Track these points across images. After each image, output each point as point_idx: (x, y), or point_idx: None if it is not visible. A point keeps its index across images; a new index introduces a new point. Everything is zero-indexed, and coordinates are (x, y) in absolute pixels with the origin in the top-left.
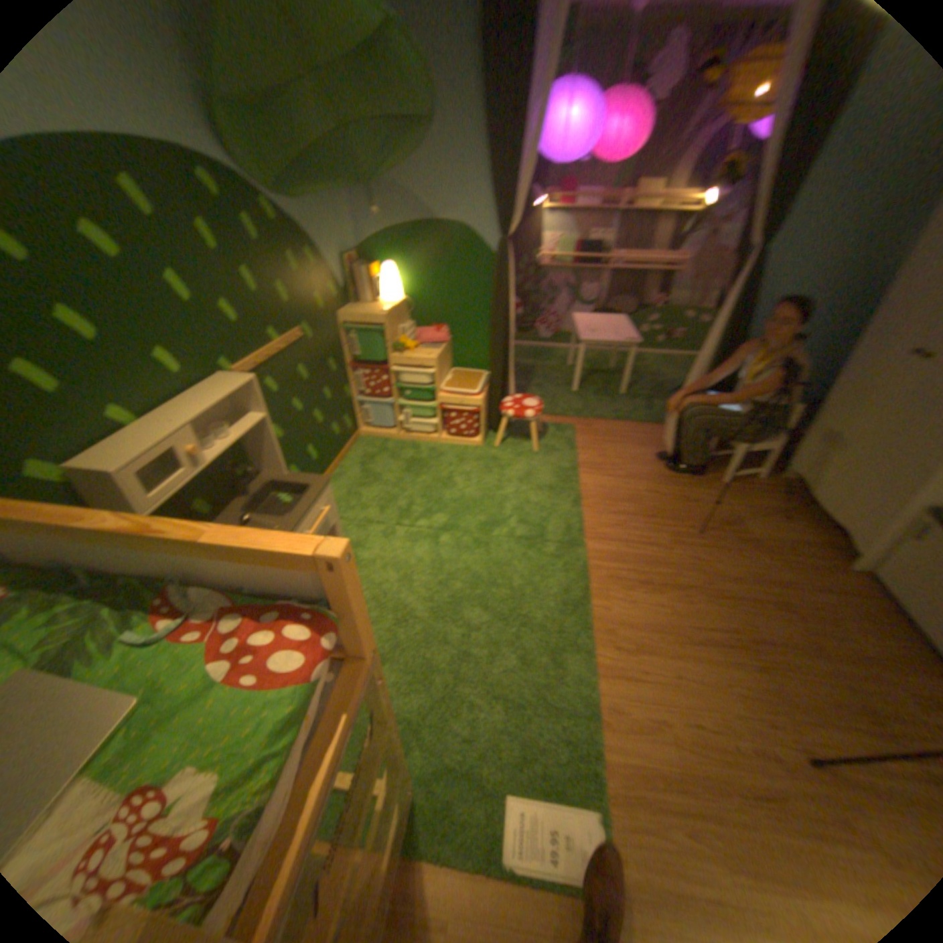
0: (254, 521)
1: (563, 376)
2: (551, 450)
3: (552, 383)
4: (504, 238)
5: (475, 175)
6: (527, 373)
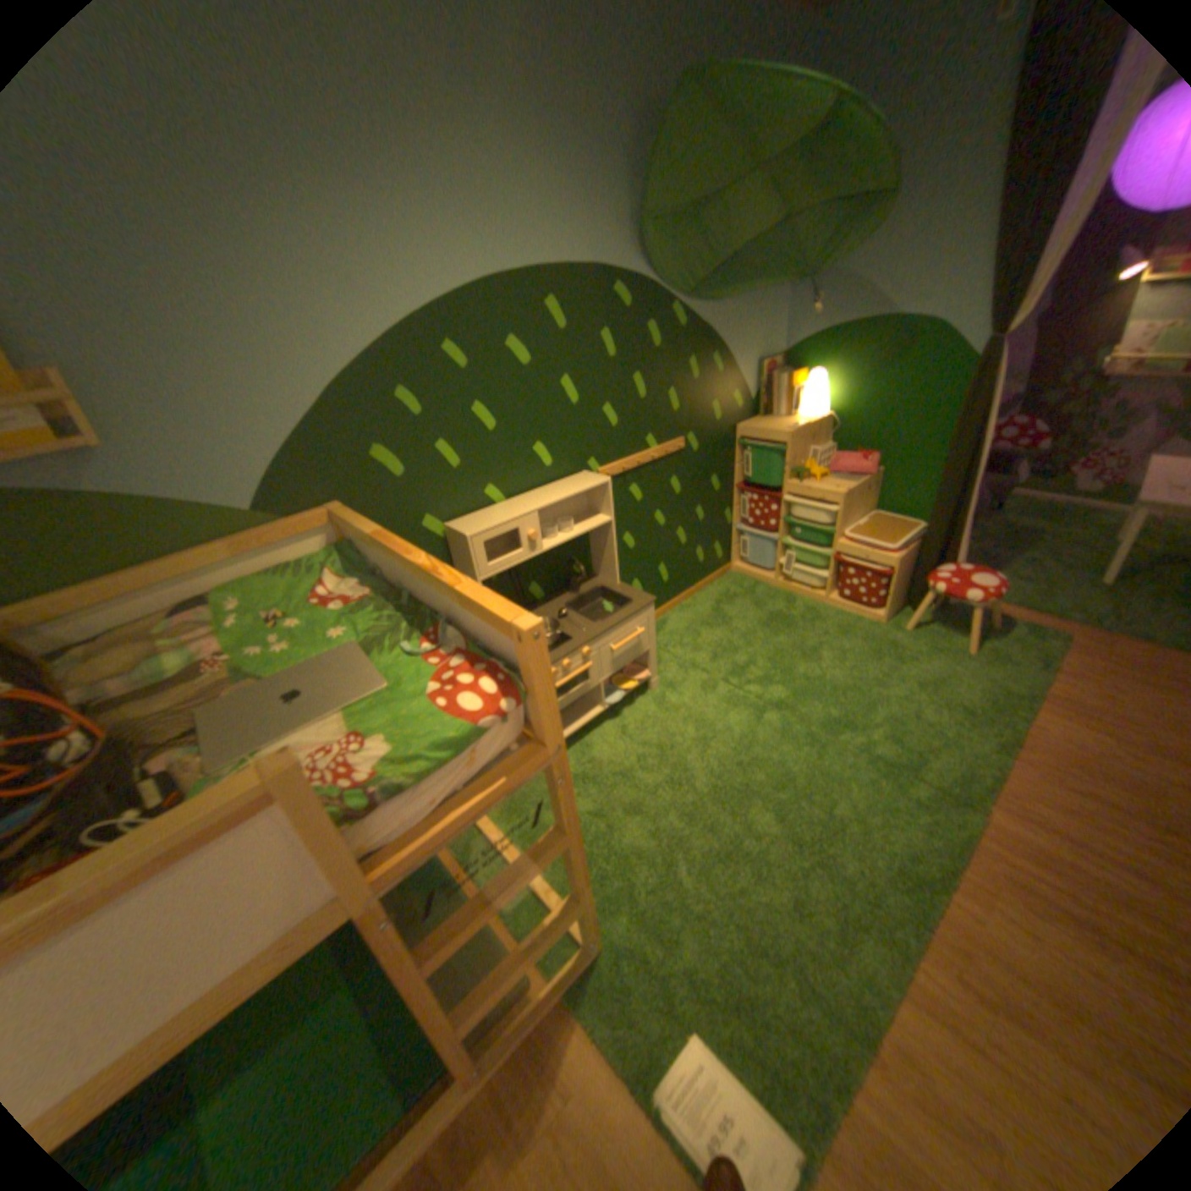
0: (571, 618)
1: (1100, 557)
2: (1006, 661)
3: (1068, 563)
4: (1006, 334)
5: (975, 248)
6: (1025, 540)
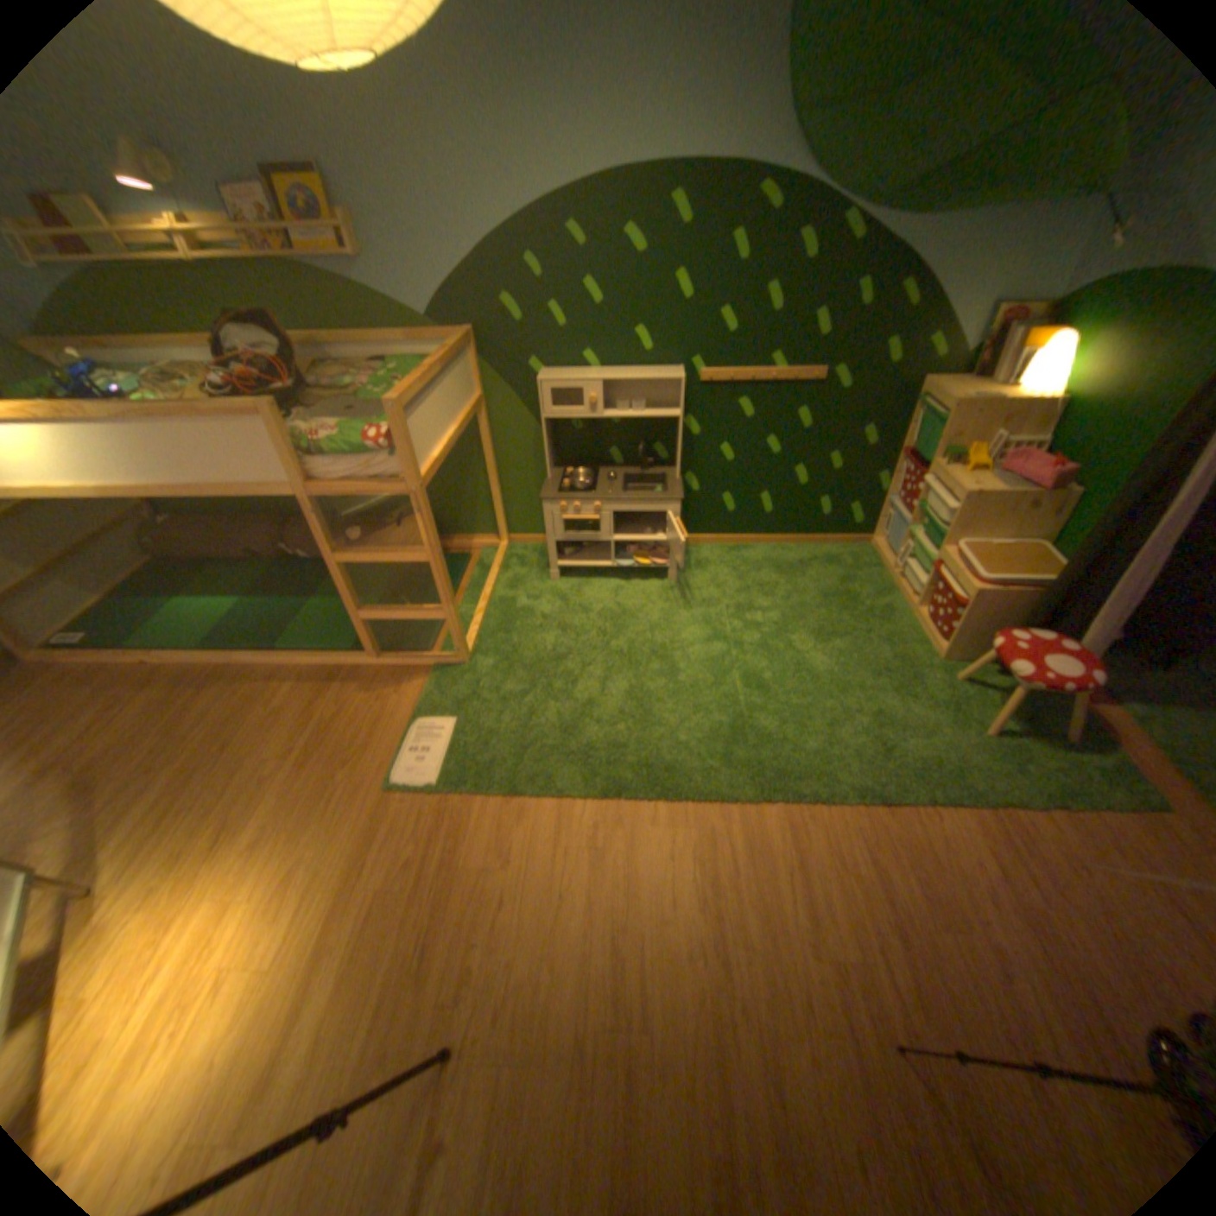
0: (614, 484)
1: None
2: (1021, 766)
3: None
4: None
5: None
6: None
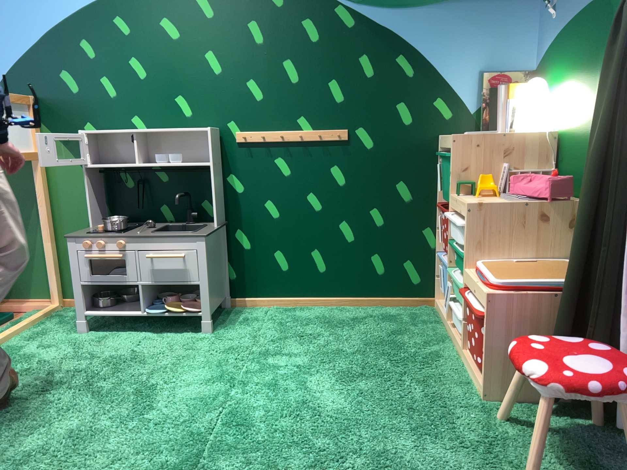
0: (150, 228)
1: None
2: None
3: None
4: None
5: None
6: None
